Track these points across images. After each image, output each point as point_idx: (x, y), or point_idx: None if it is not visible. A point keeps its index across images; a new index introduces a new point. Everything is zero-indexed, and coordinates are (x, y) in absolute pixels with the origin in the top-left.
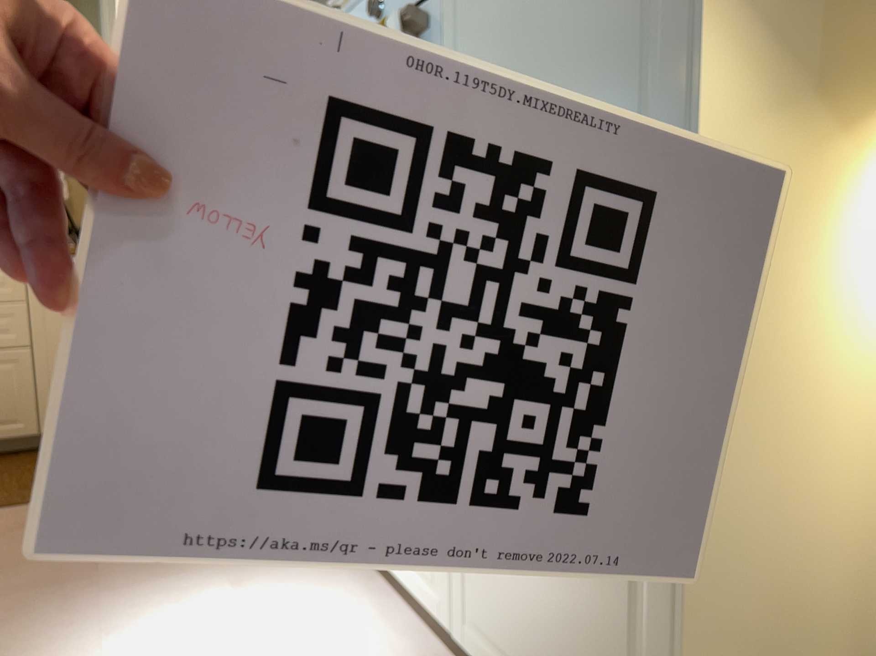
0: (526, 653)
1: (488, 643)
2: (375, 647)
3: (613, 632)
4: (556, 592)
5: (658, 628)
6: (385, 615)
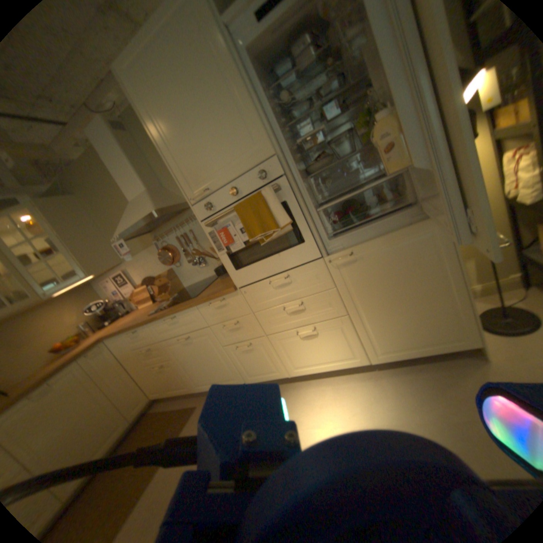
0: (405, 342)
1: (386, 352)
2: (342, 392)
3: (439, 312)
4: (413, 318)
5: (454, 301)
6: (326, 385)
